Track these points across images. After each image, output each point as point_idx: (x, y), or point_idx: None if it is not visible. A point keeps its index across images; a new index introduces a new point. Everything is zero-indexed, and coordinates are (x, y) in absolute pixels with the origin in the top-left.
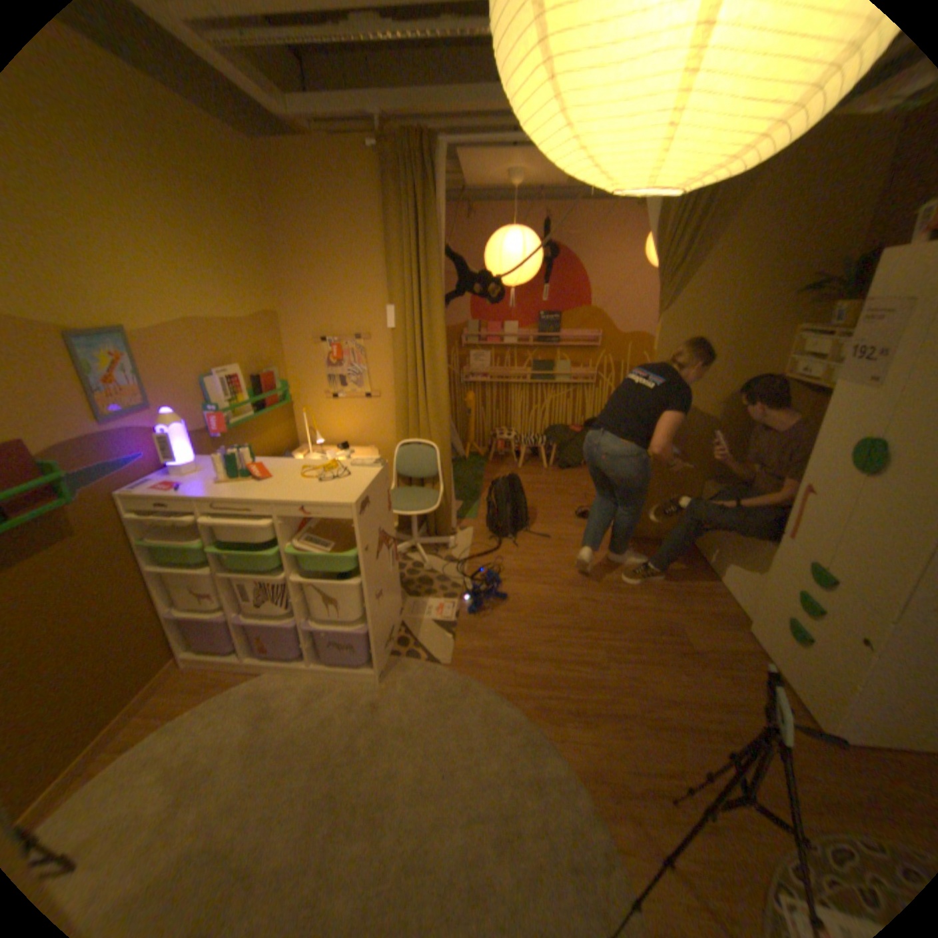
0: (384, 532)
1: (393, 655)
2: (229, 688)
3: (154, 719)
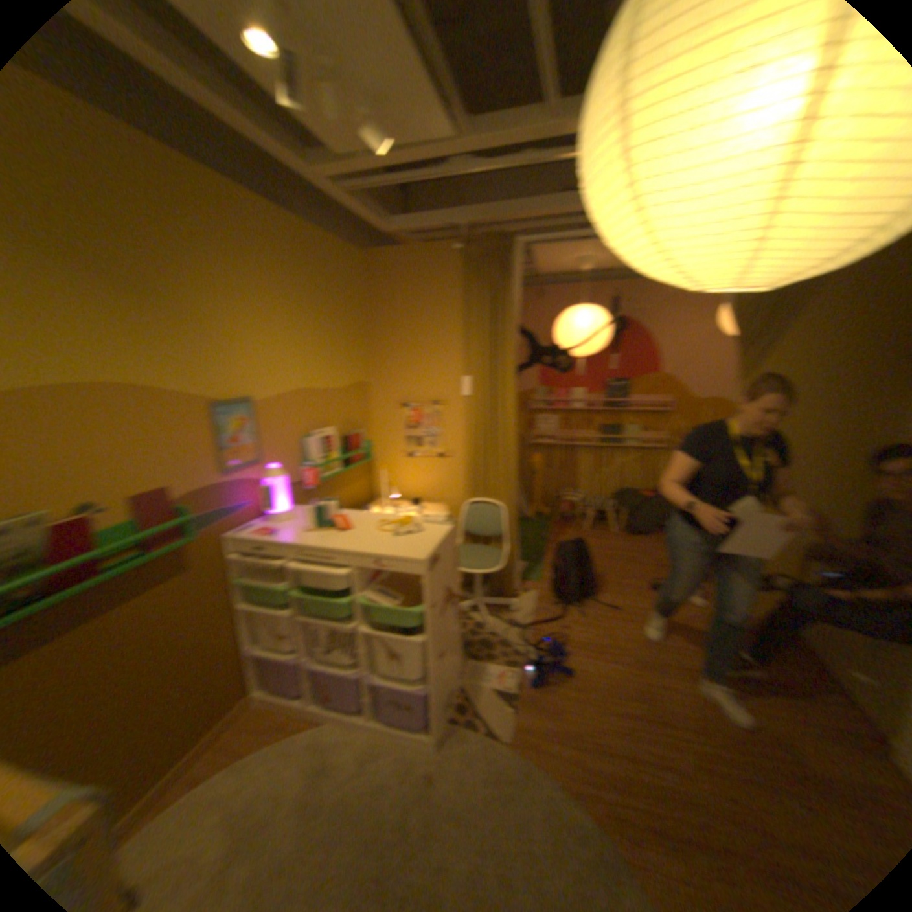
0: (453, 590)
1: (453, 723)
2: (296, 733)
3: (229, 754)
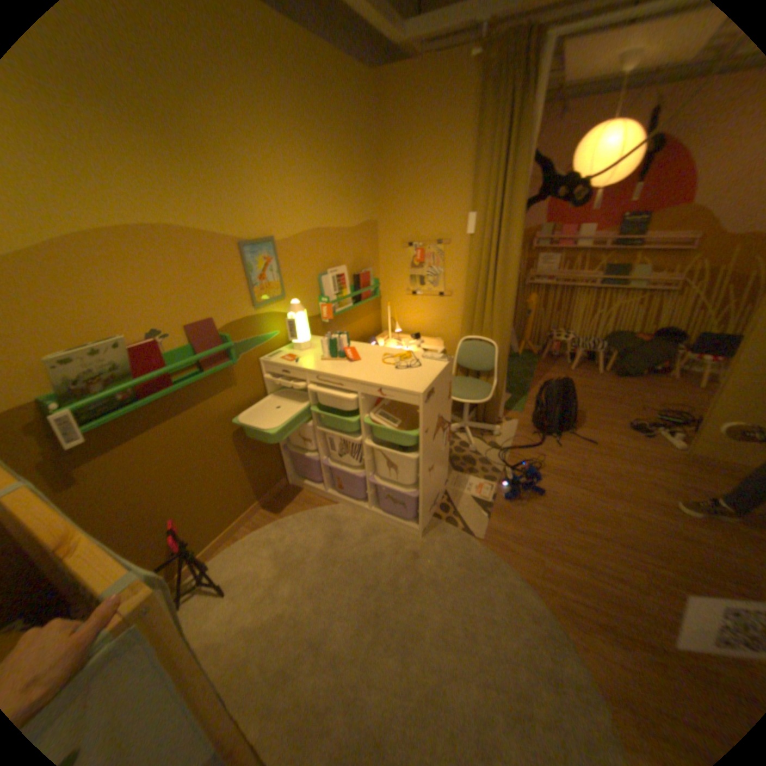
0: (442, 417)
1: (435, 517)
2: (317, 507)
3: (271, 514)
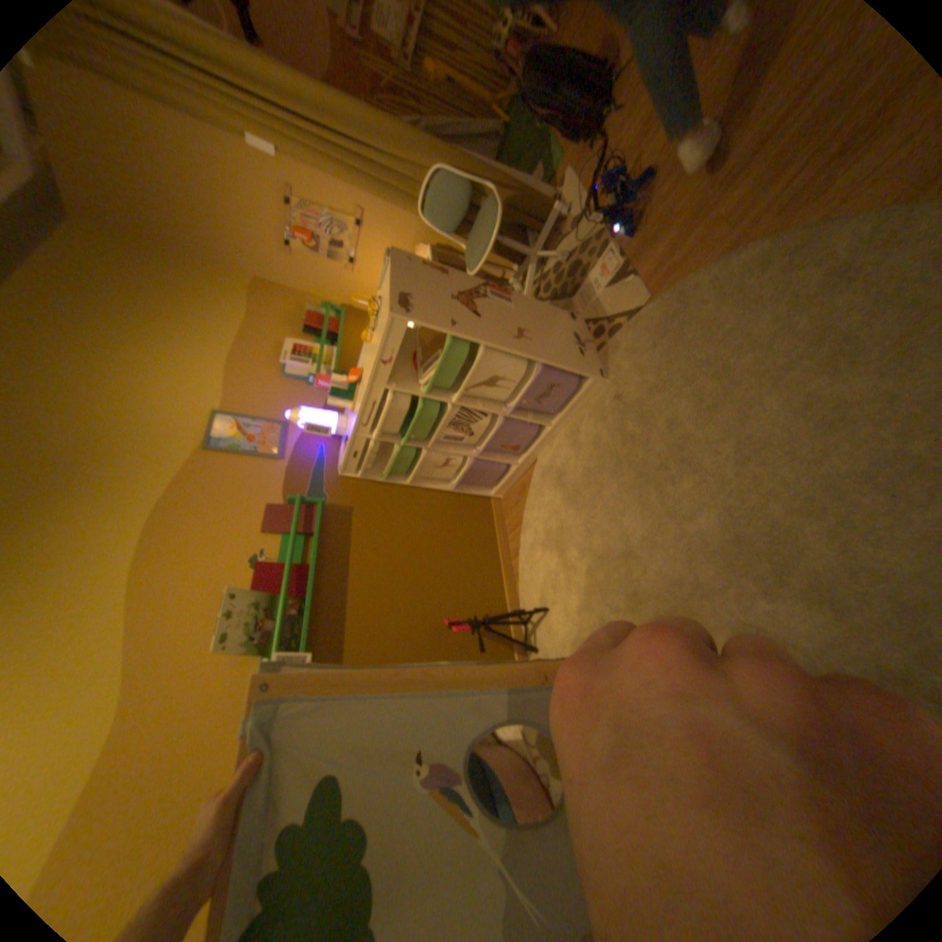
0: (464, 290)
1: (601, 348)
2: (532, 481)
3: (517, 529)
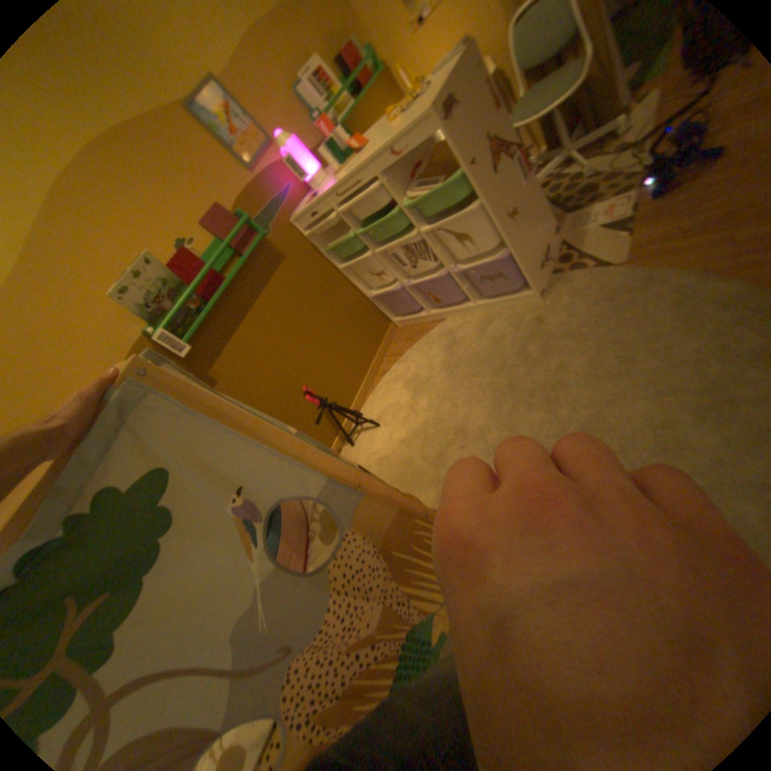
0: (498, 136)
1: (555, 272)
2: (429, 331)
3: (394, 356)
